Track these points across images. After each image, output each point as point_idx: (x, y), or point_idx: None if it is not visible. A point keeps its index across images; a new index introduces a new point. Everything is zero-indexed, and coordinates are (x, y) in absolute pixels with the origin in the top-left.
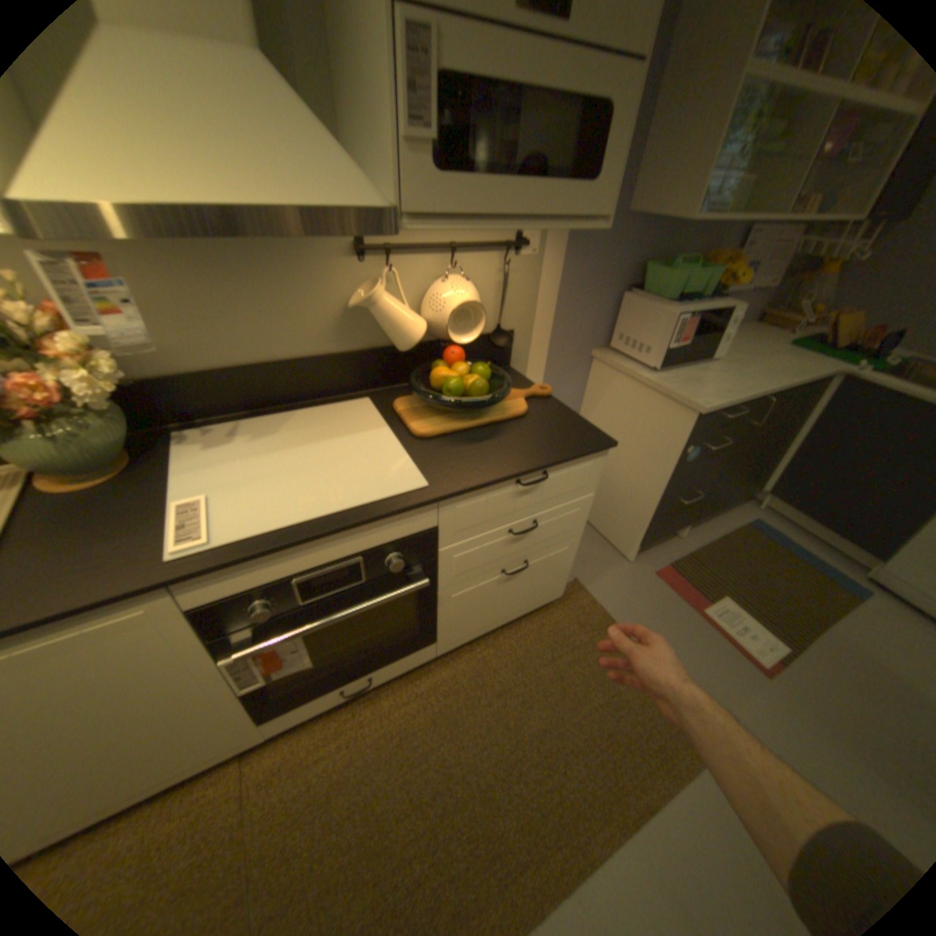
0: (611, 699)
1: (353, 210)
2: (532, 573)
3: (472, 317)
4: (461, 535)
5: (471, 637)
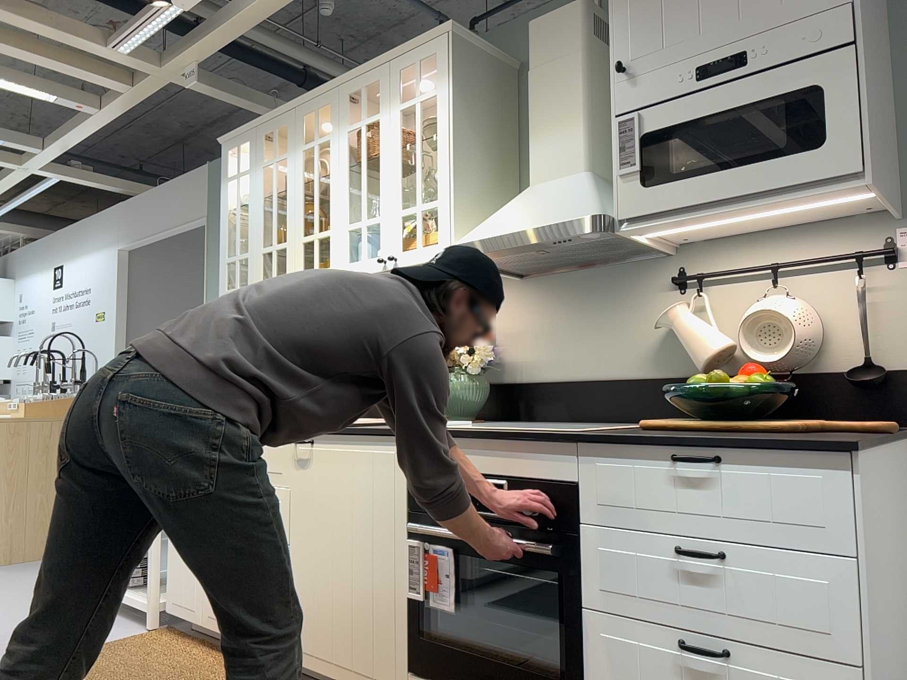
0: None
1: (571, 221)
2: None
3: (783, 333)
4: (606, 515)
5: None
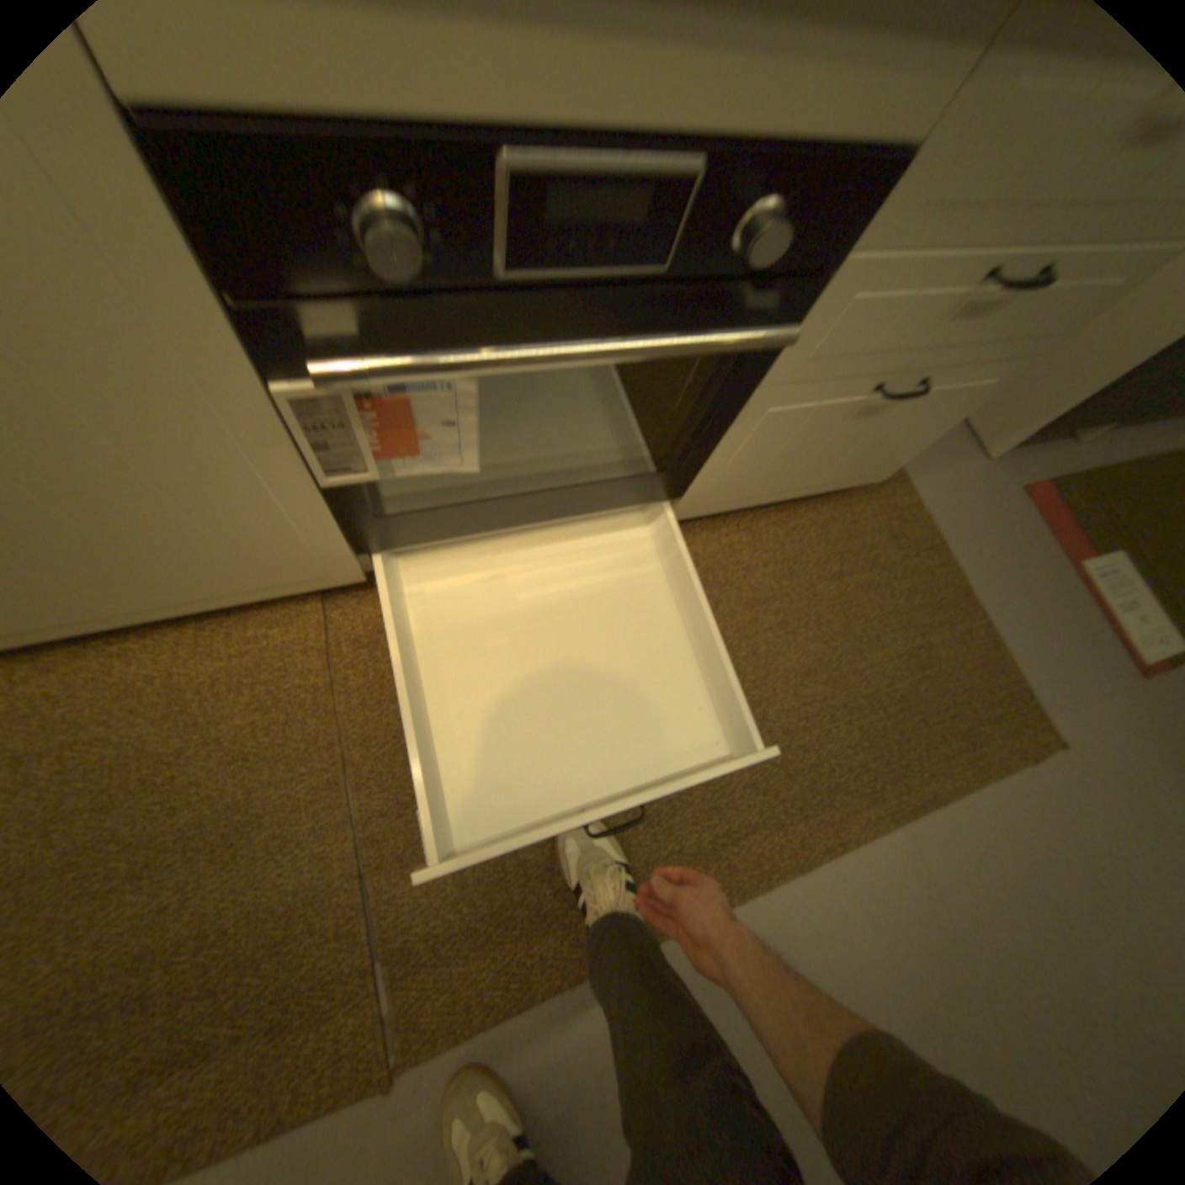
0: (918, 651)
1: None
2: (907, 415)
3: None
4: (927, 222)
5: (731, 505)
